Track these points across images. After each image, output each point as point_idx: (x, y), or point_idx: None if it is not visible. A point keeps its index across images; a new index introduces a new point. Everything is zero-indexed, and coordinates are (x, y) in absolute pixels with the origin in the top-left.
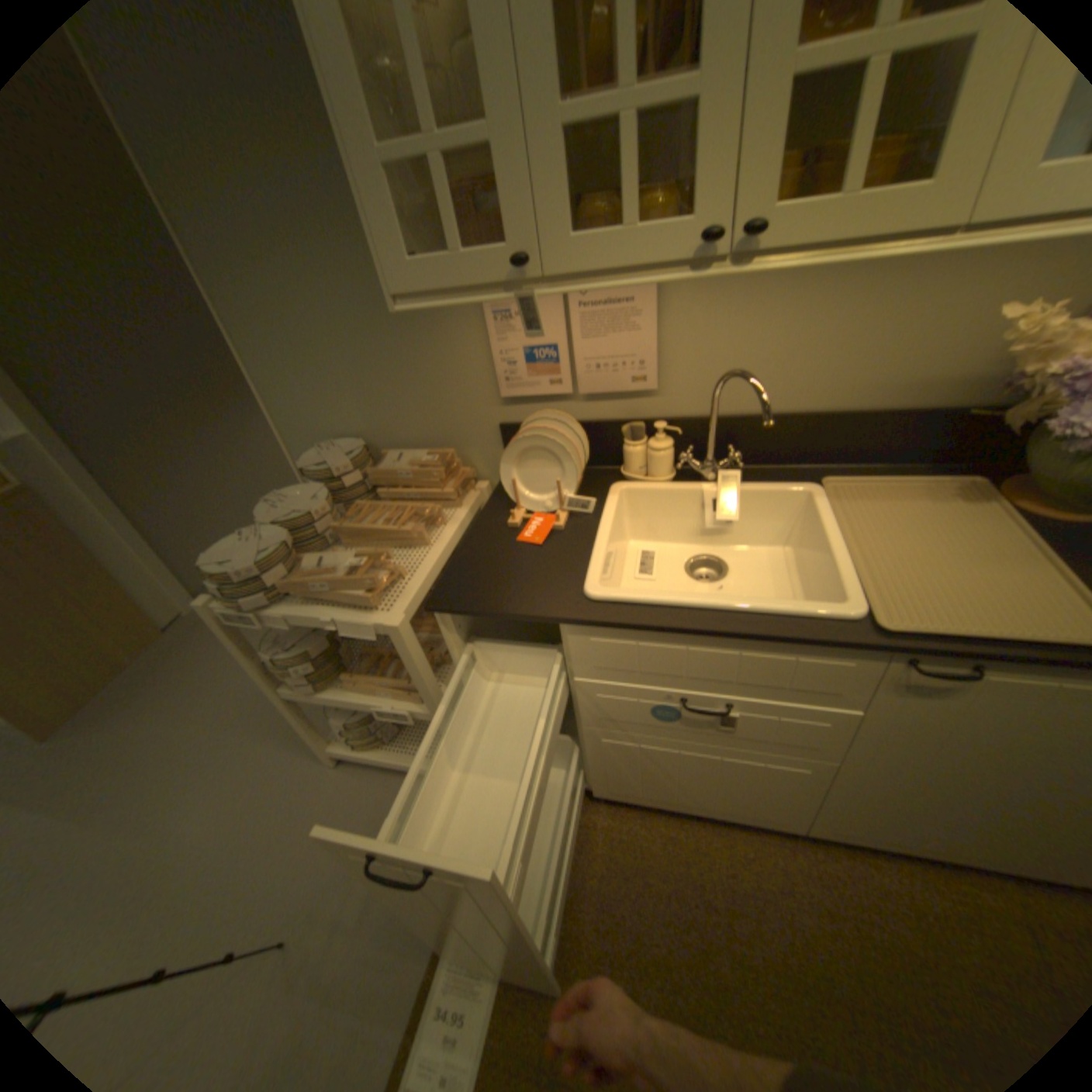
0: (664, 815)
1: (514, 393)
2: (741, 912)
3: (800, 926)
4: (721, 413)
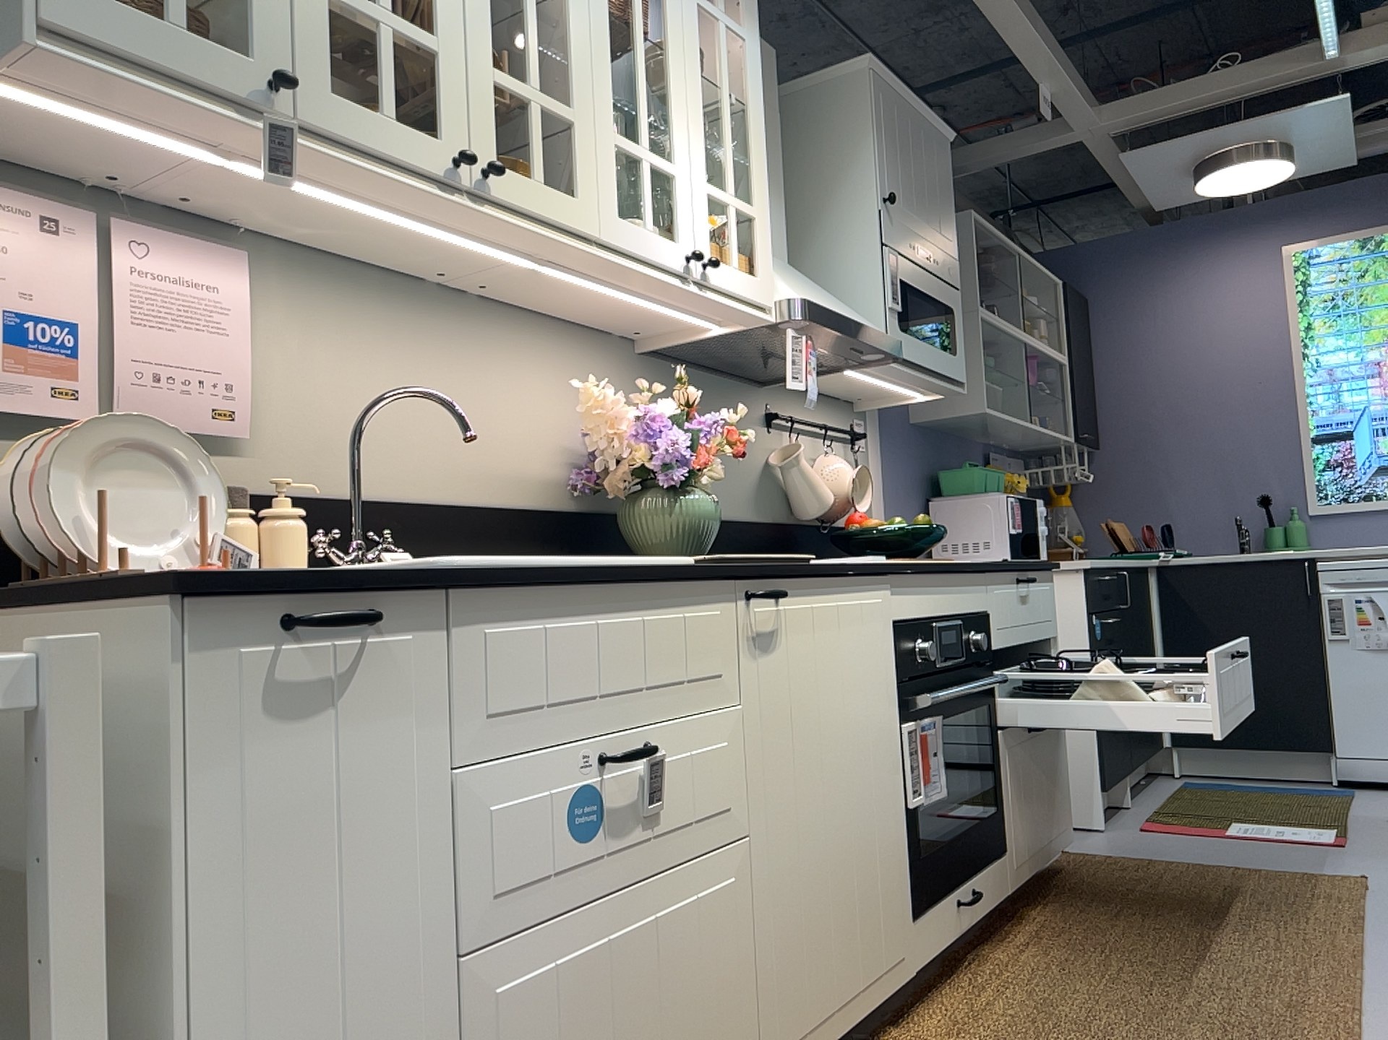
0: None
1: None
2: None
3: None
4: (334, 494)
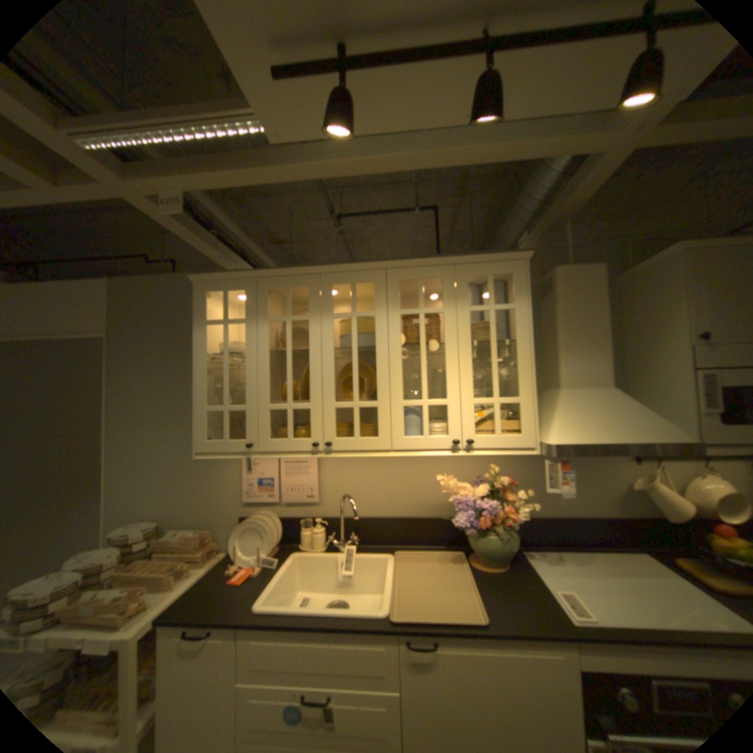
0: None
1: (250, 500)
2: None
3: None
4: (350, 516)
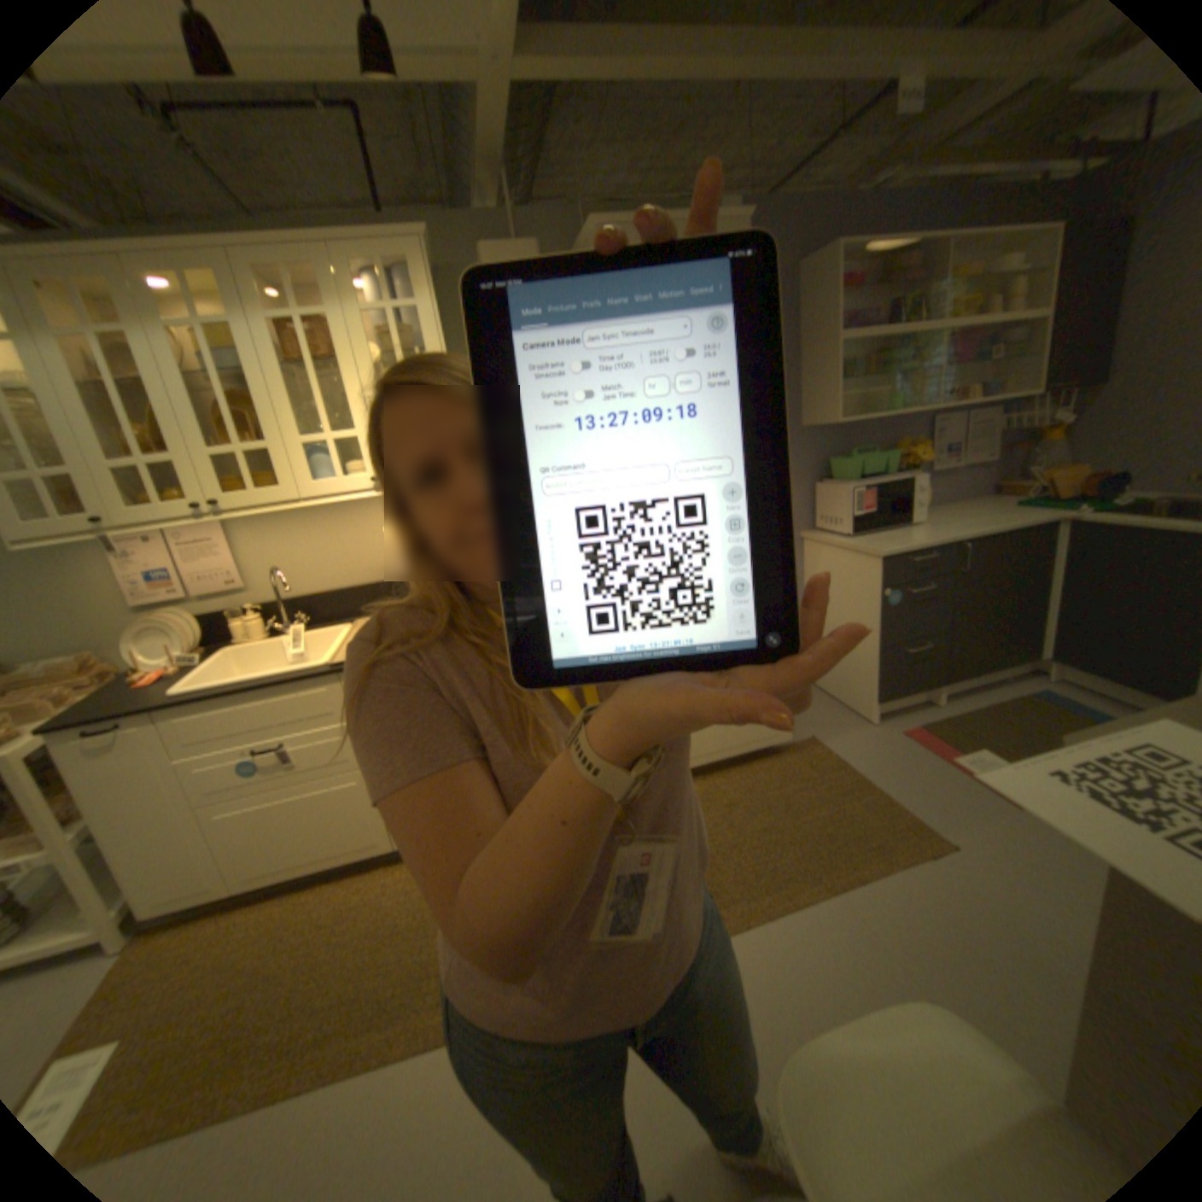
0: (300, 892)
1: (142, 603)
2: (344, 919)
3: (384, 908)
4: (293, 596)
